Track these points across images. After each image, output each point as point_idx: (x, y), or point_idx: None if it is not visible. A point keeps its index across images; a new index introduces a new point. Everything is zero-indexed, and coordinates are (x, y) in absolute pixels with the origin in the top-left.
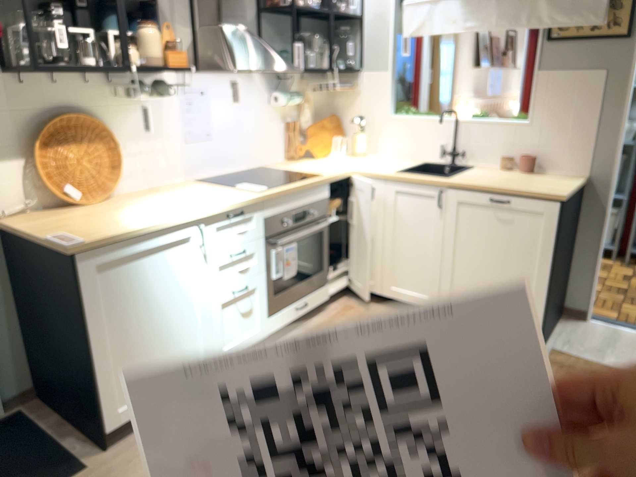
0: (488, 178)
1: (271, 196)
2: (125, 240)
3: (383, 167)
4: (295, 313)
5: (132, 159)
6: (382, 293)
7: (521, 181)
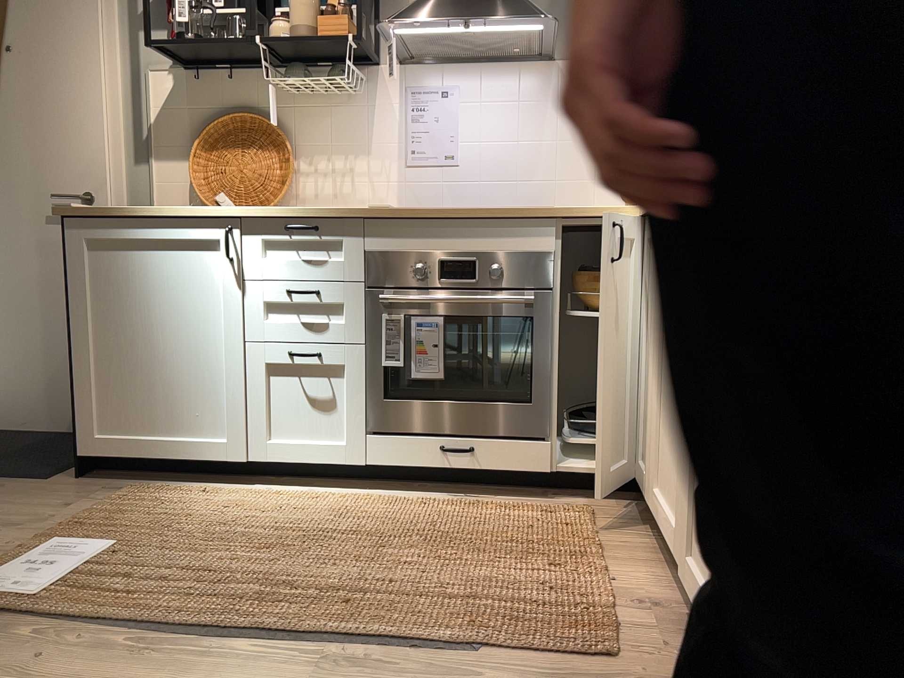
0: None
1: (378, 213)
2: (121, 218)
3: None
4: (438, 456)
5: (319, 178)
6: (651, 502)
7: None
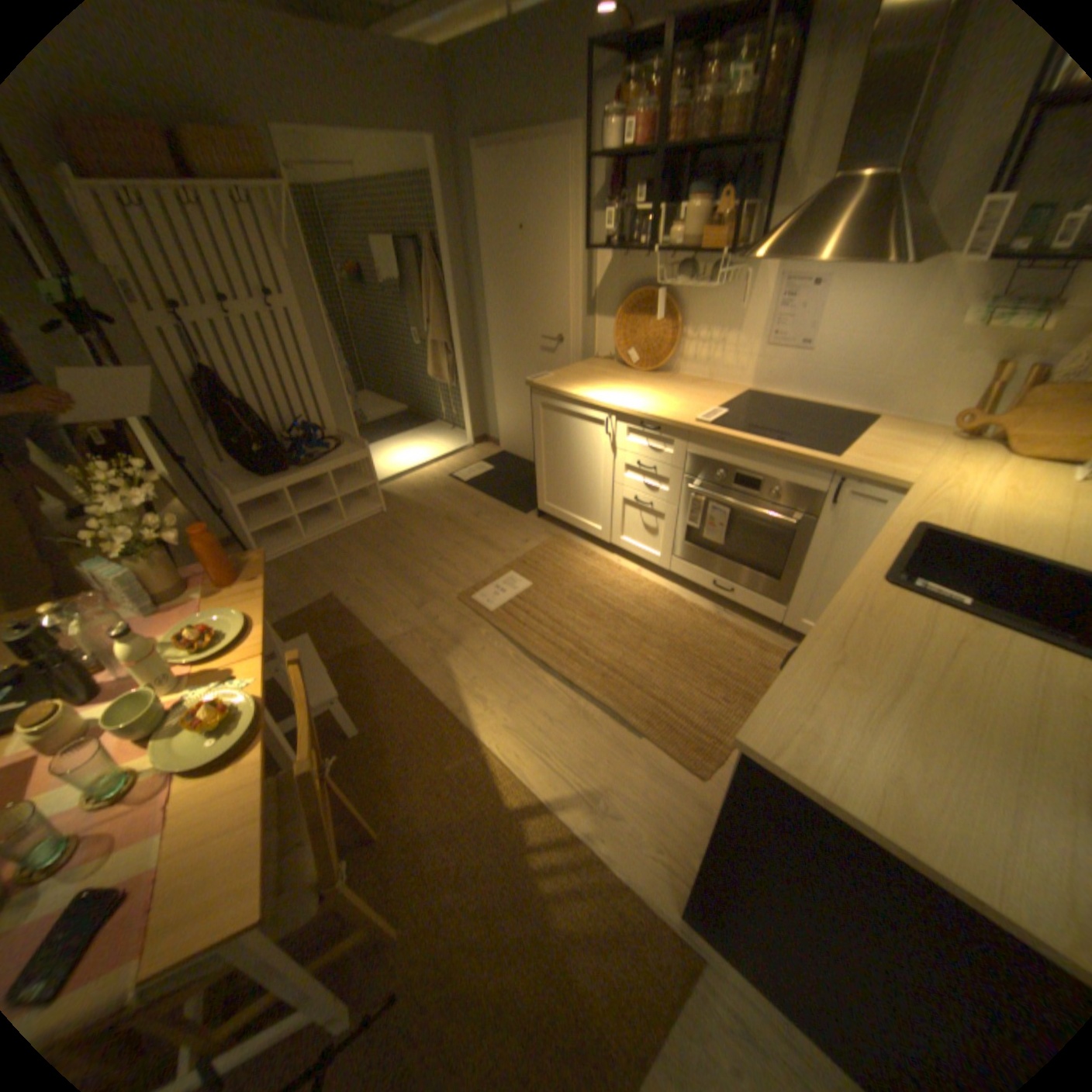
0: (928, 652)
1: (698, 430)
2: (556, 394)
3: (989, 519)
4: (710, 583)
5: (699, 344)
6: None
7: (929, 717)
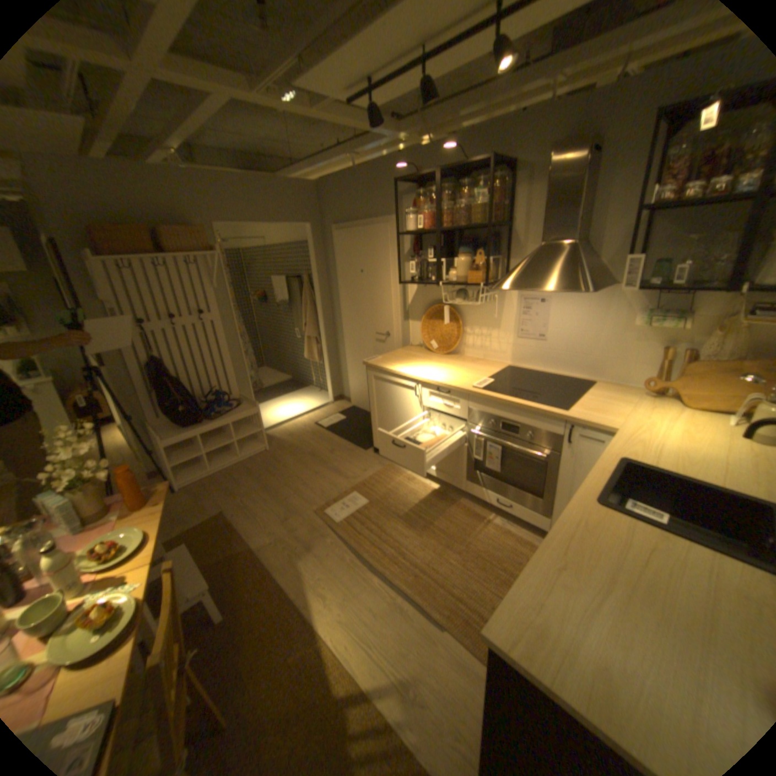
0: (627, 559)
1: (473, 393)
2: (382, 370)
3: (671, 454)
4: (495, 500)
5: (475, 337)
6: None
7: (628, 613)
